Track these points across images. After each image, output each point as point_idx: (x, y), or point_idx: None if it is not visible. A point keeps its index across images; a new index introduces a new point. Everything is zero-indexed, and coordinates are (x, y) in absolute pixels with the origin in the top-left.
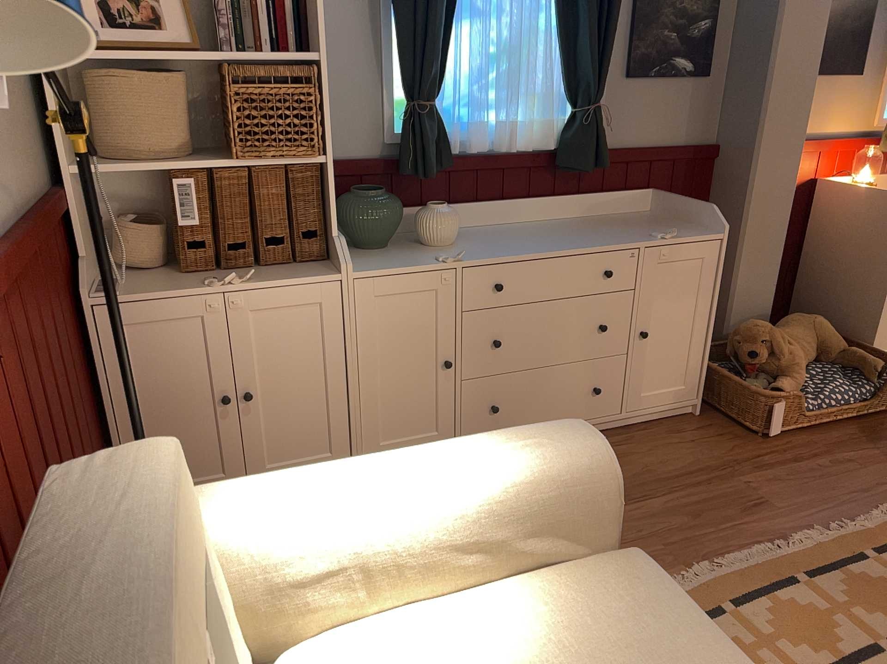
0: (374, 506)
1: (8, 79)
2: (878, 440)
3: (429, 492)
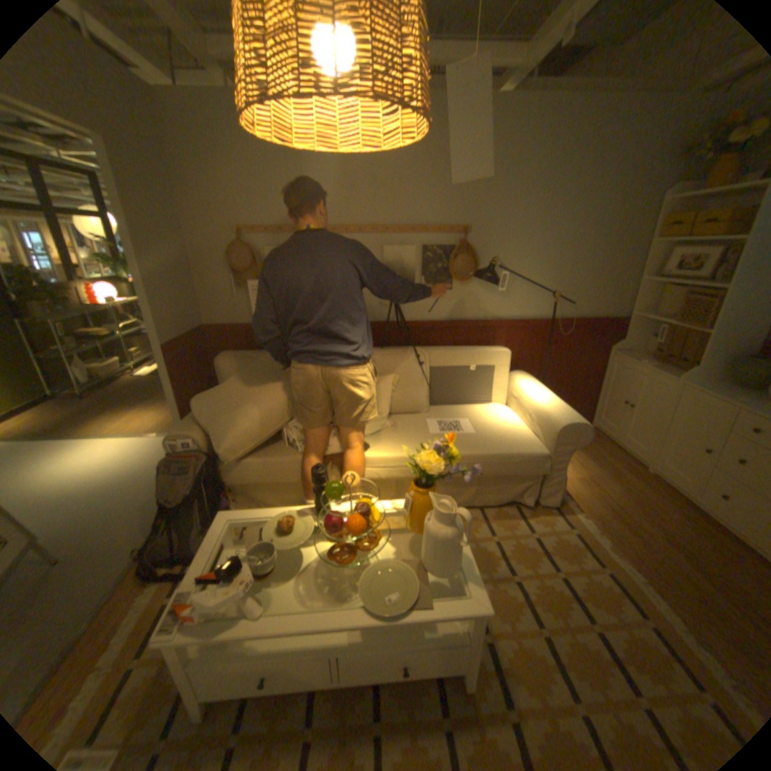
0: (530, 393)
1: (613, 283)
2: None
3: (536, 399)
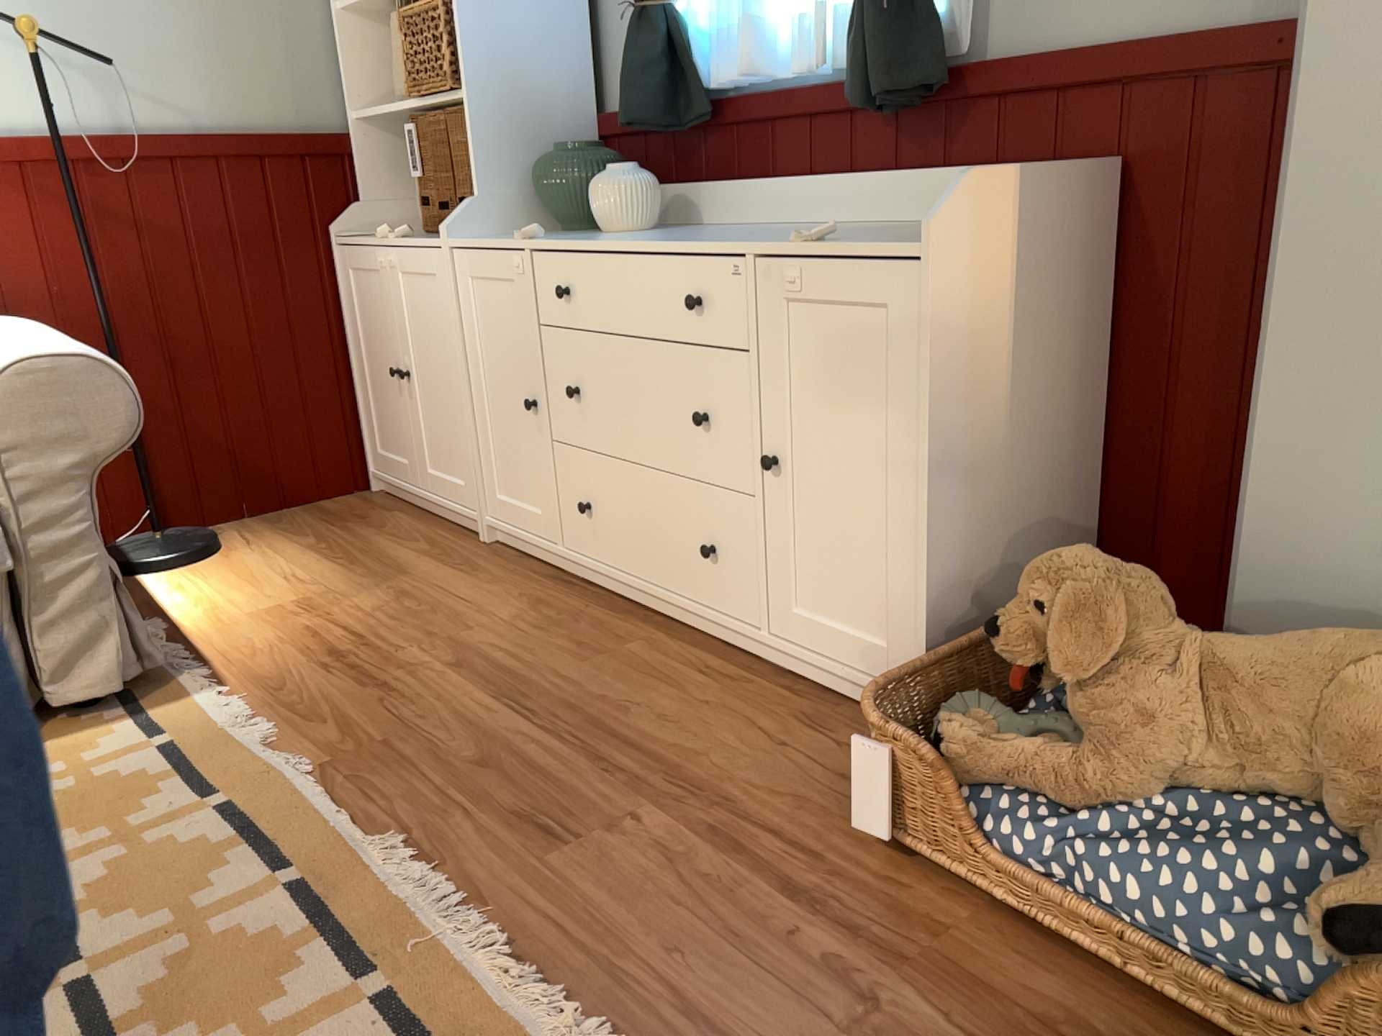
0: None
1: (259, 29)
2: None
3: None
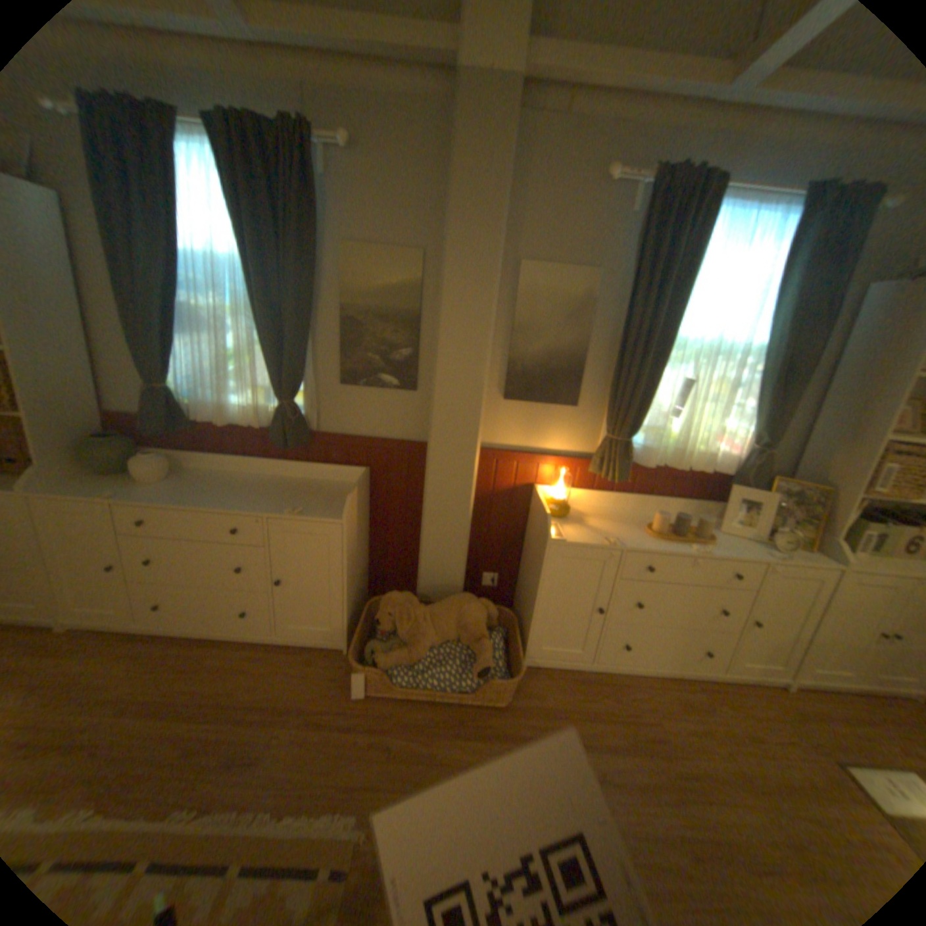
0: None
1: None
2: (445, 738)
3: None
